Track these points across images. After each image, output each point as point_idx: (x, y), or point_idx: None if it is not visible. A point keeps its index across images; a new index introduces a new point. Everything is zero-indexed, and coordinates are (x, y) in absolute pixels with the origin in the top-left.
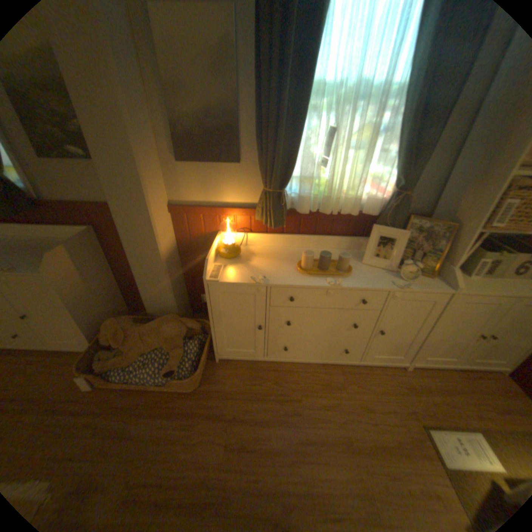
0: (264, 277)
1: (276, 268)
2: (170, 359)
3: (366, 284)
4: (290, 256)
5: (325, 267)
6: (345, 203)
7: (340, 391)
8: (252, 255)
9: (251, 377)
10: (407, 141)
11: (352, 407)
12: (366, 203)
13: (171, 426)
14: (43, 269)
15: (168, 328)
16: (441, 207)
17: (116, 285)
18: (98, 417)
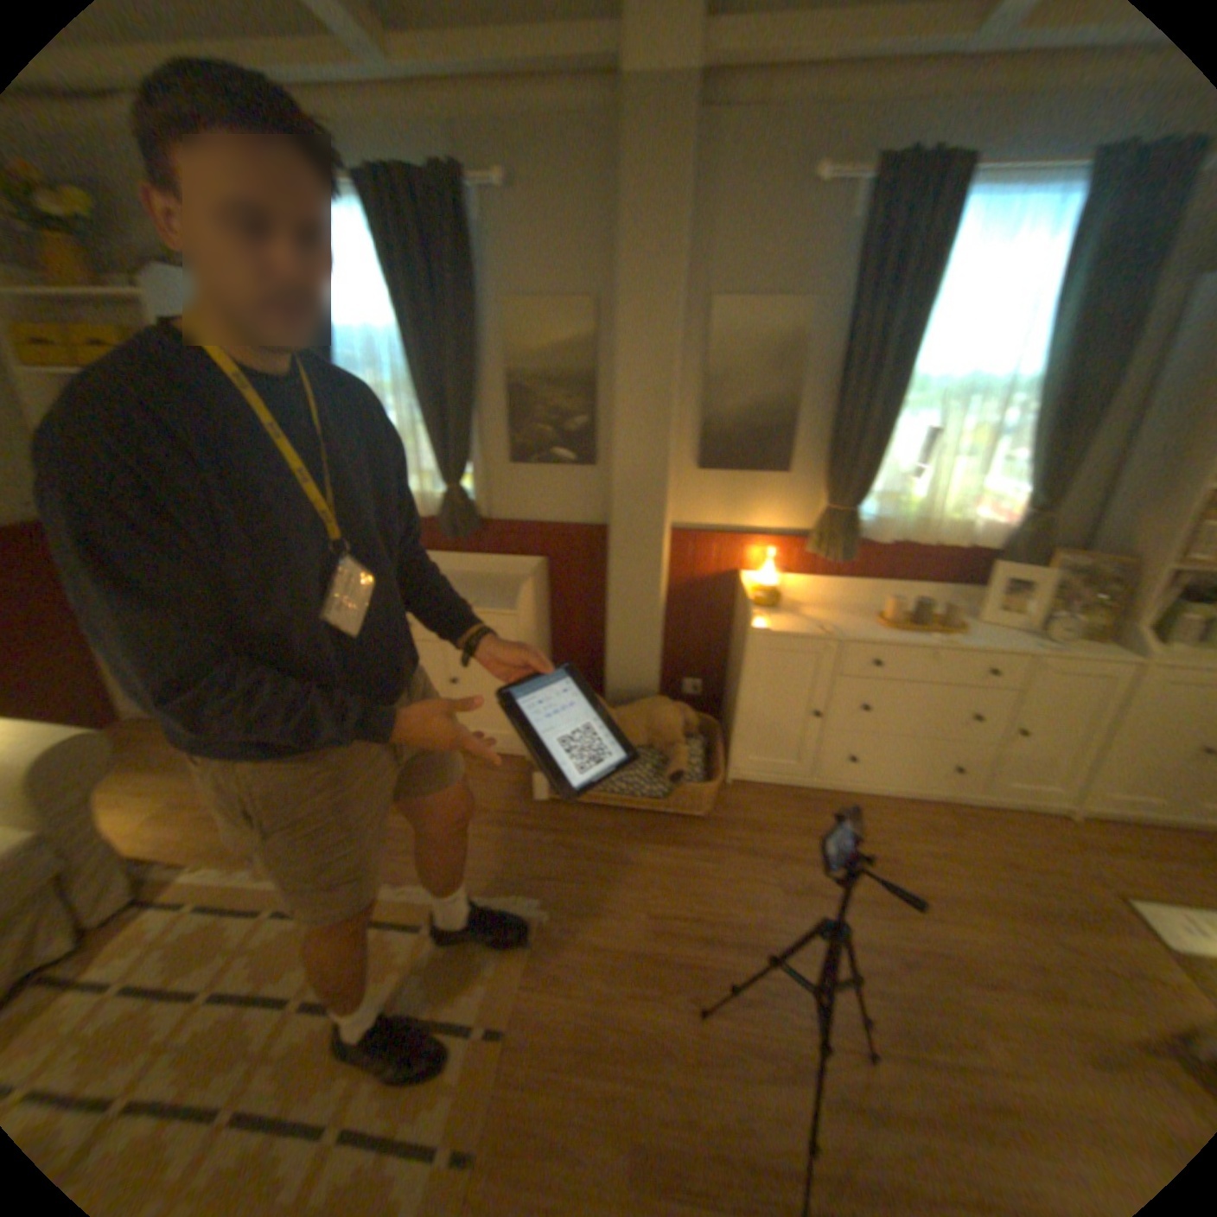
0: (835, 629)
1: (844, 622)
2: (670, 760)
3: (996, 646)
4: (857, 609)
5: (925, 621)
6: (947, 531)
7: (955, 840)
8: (797, 606)
9: (792, 808)
10: (1046, 446)
11: (983, 862)
12: (980, 532)
13: (687, 858)
14: (513, 607)
15: (664, 714)
16: (1104, 540)
17: (550, 655)
18: (568, 836)
